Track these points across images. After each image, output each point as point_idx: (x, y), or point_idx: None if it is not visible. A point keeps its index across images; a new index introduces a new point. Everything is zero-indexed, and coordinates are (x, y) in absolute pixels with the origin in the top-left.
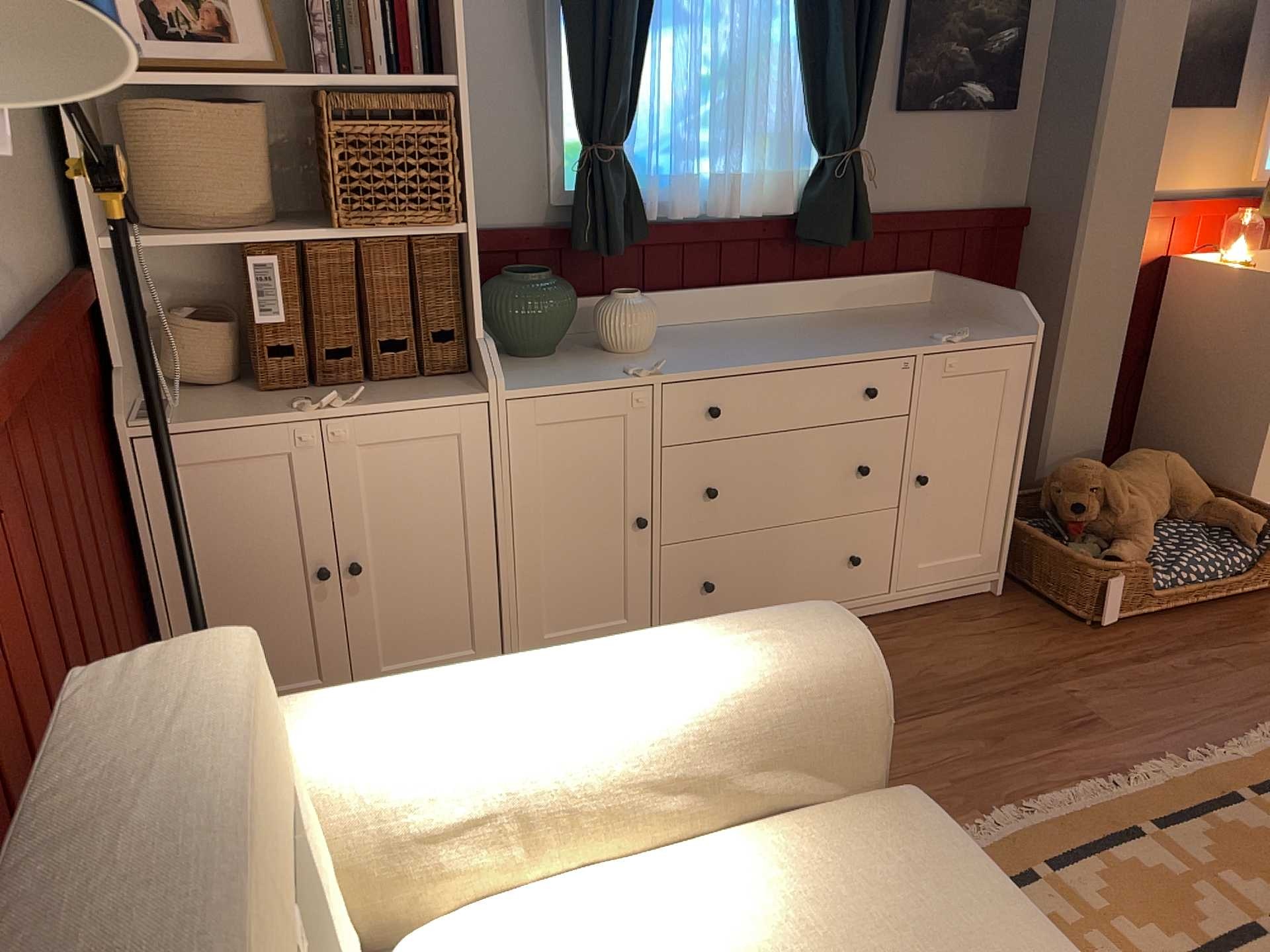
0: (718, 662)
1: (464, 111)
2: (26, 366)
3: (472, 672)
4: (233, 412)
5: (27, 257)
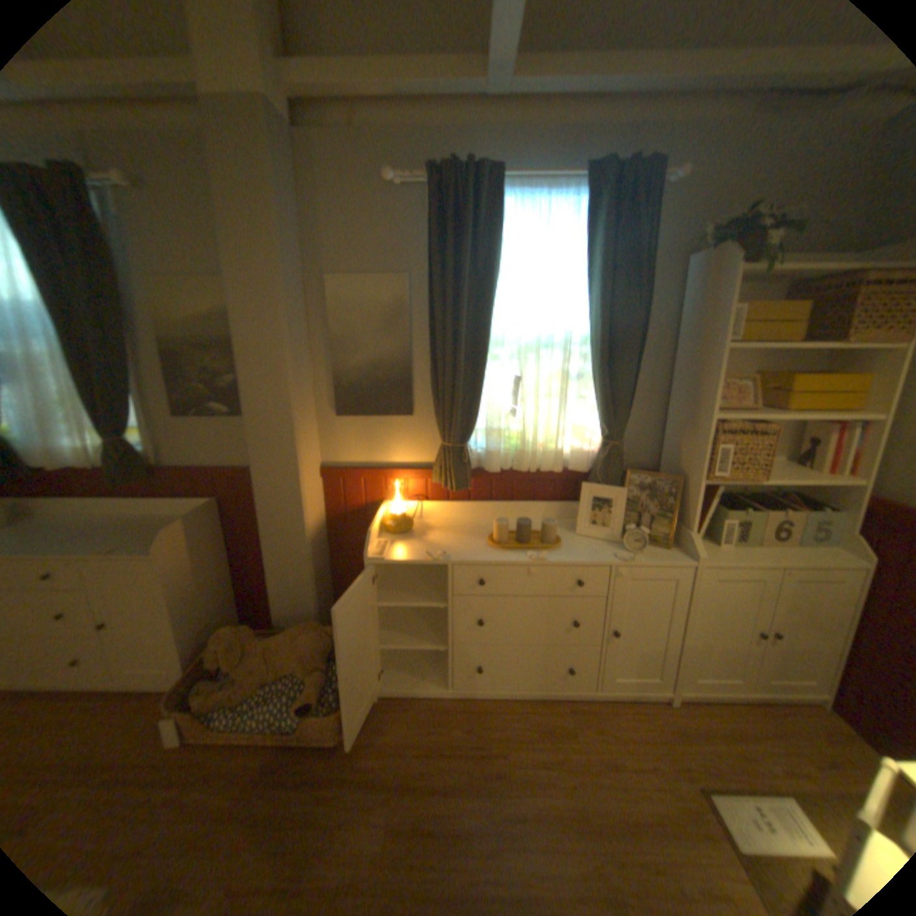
0: None
1: None
2: None
3: None
4: None
5: None
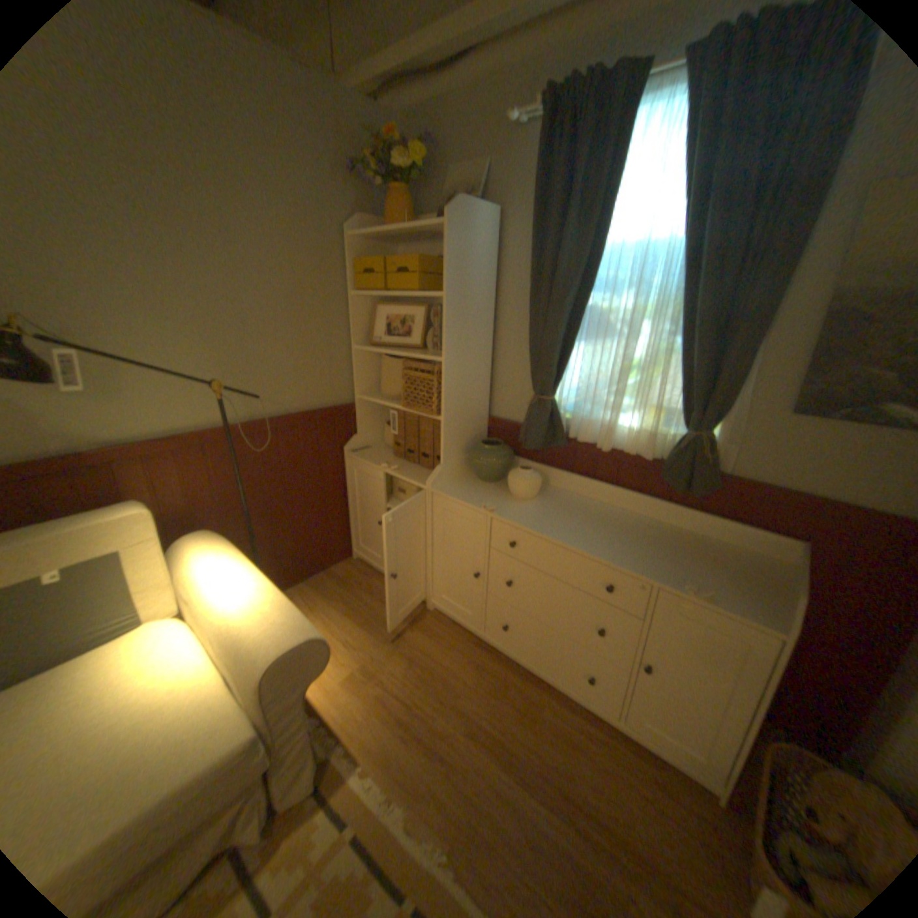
0: (247, 619)
1: (445, 371)
2: (253, 428)
3: (234, 566)
4: (374, 458)
5: (304, 397)
